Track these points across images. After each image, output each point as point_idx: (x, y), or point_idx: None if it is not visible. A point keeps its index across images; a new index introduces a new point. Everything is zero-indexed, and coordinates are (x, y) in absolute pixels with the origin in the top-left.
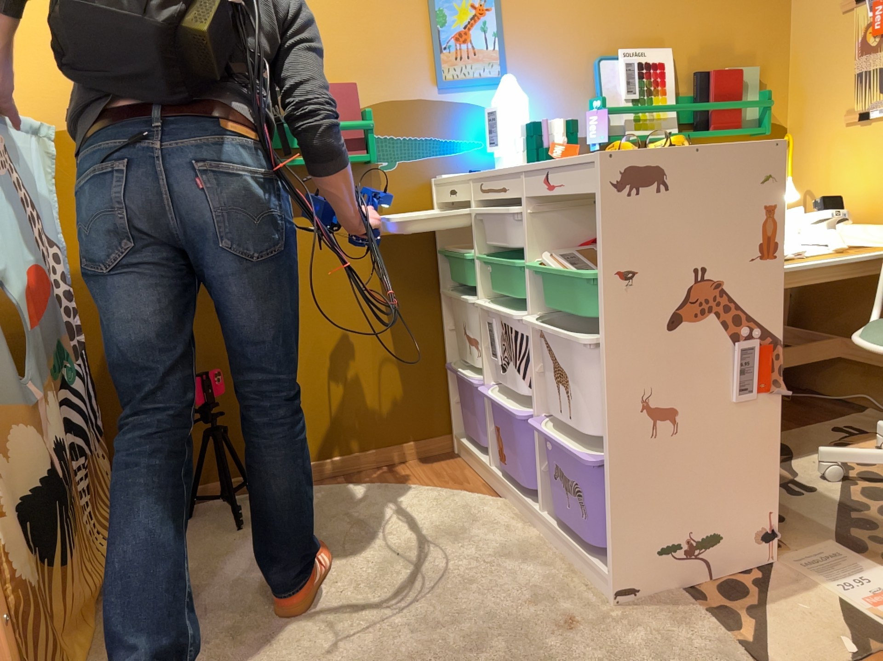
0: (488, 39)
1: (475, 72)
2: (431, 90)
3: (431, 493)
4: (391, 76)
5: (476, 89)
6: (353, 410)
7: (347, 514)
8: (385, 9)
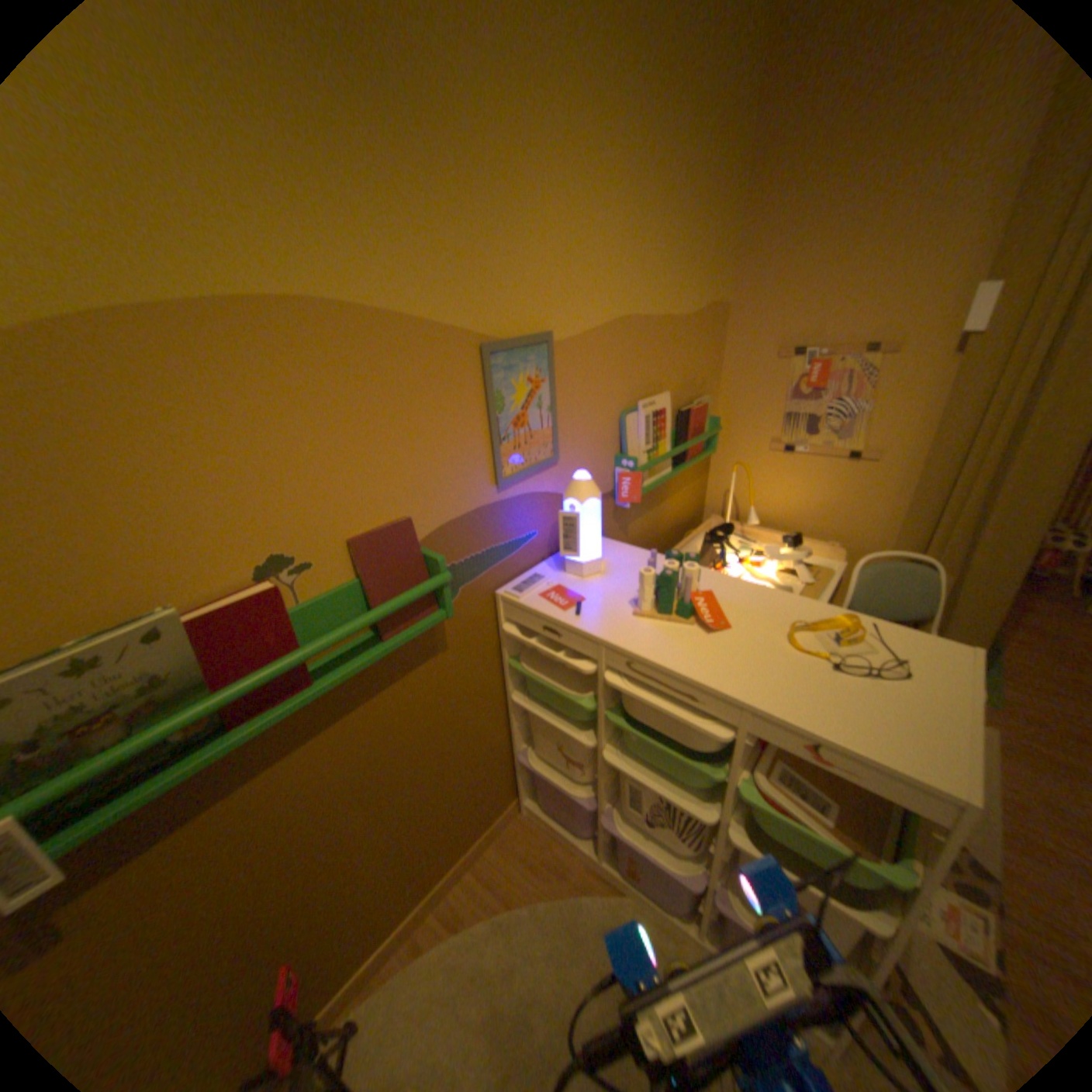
0: (544, 414)
1: (533, 457)
2: (492, 491)
3: (556, 917)
4: (448, 488)
5: (533, 475)
6: (435, 851)
7: (498, 1011)
8: (436, 400)
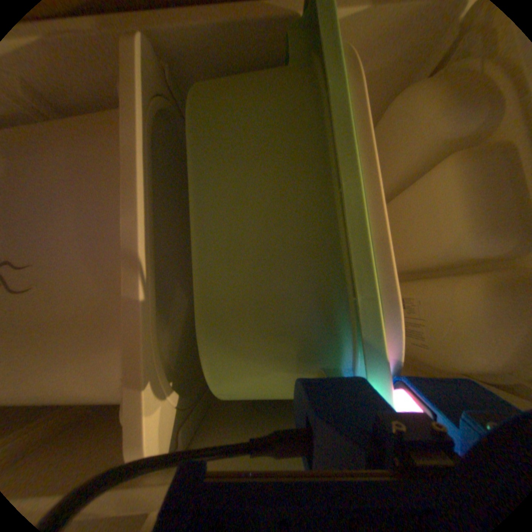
0: None
1: None
2: None
3: None
4: None
5: None
6: None
7: None
8: None
